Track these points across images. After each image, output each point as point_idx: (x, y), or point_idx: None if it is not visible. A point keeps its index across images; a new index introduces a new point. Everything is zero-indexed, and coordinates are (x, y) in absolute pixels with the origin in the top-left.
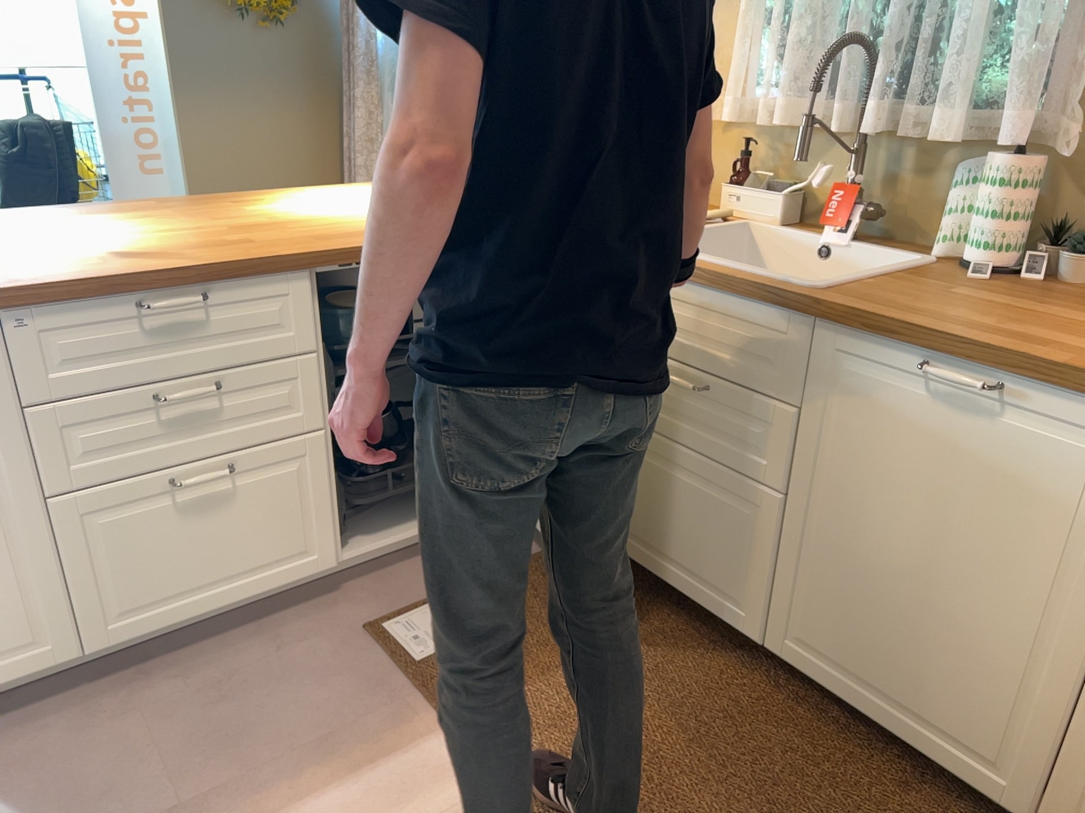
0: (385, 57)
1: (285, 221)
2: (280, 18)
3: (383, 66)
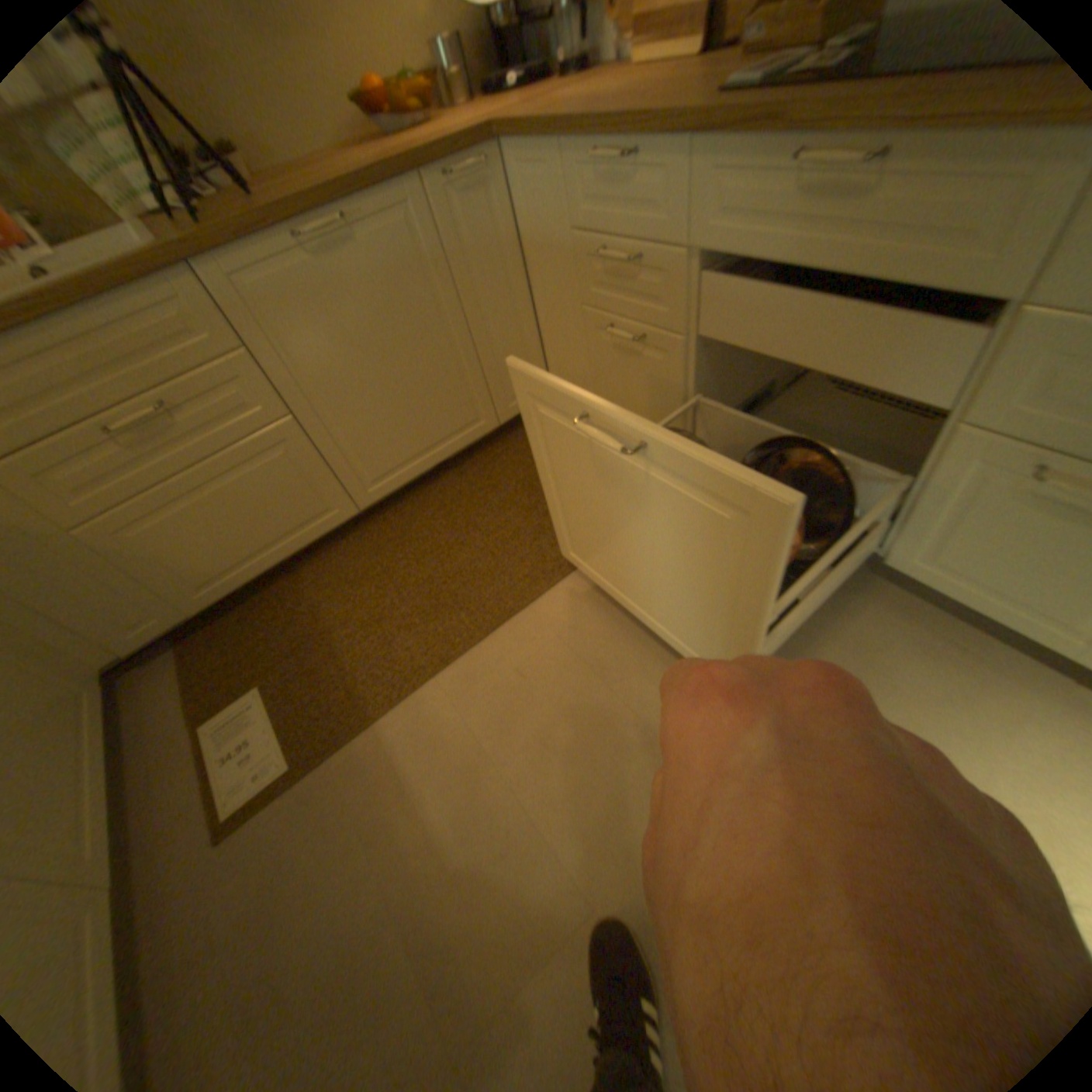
0: None
1: None
2: None
3: None
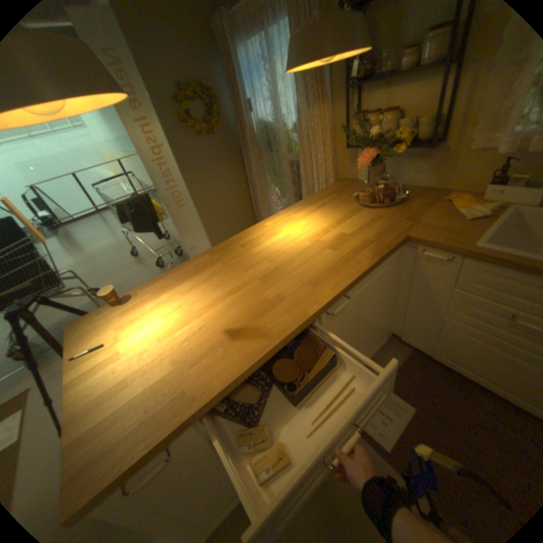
0: (258, 136)
1: (278, 264)
2: (211, 130)
3: (257, 139)
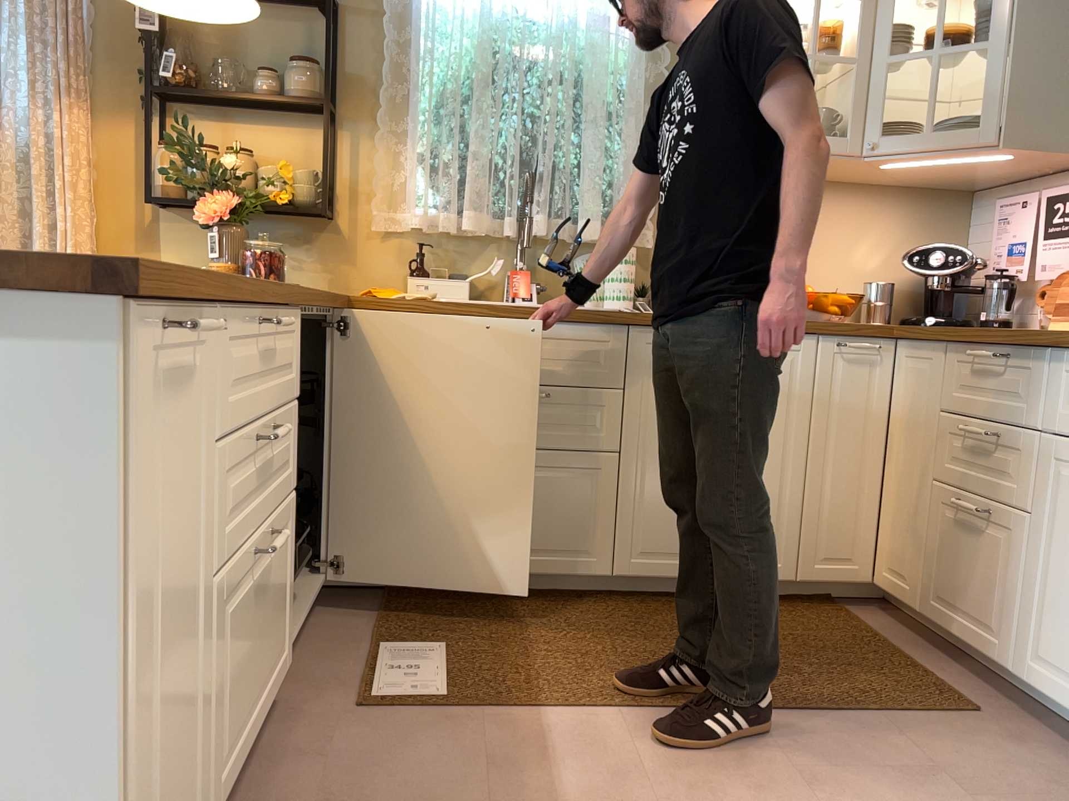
0: None
1: None
2: None
3: None
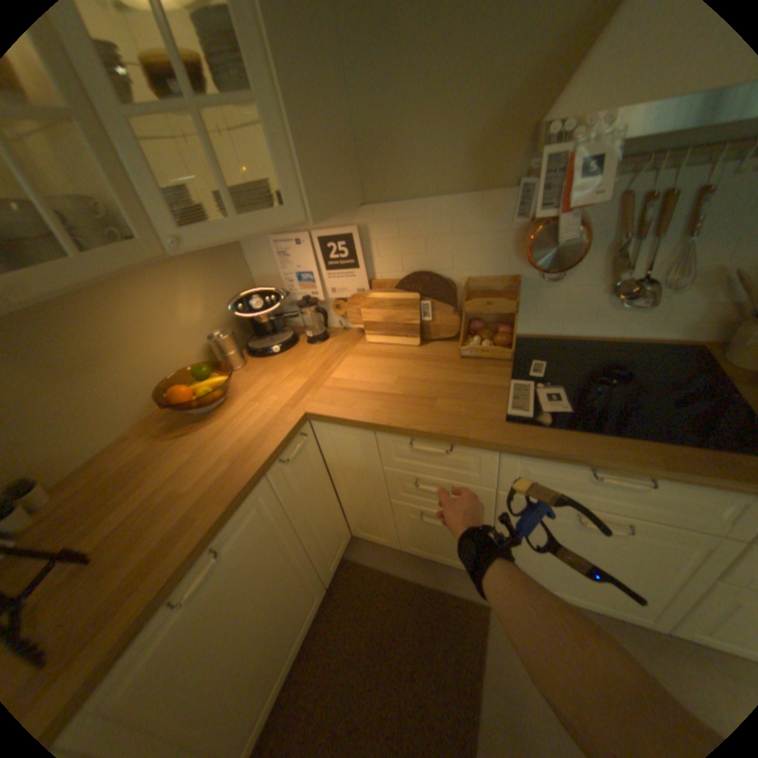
0: None
1: None
2: None
3: None
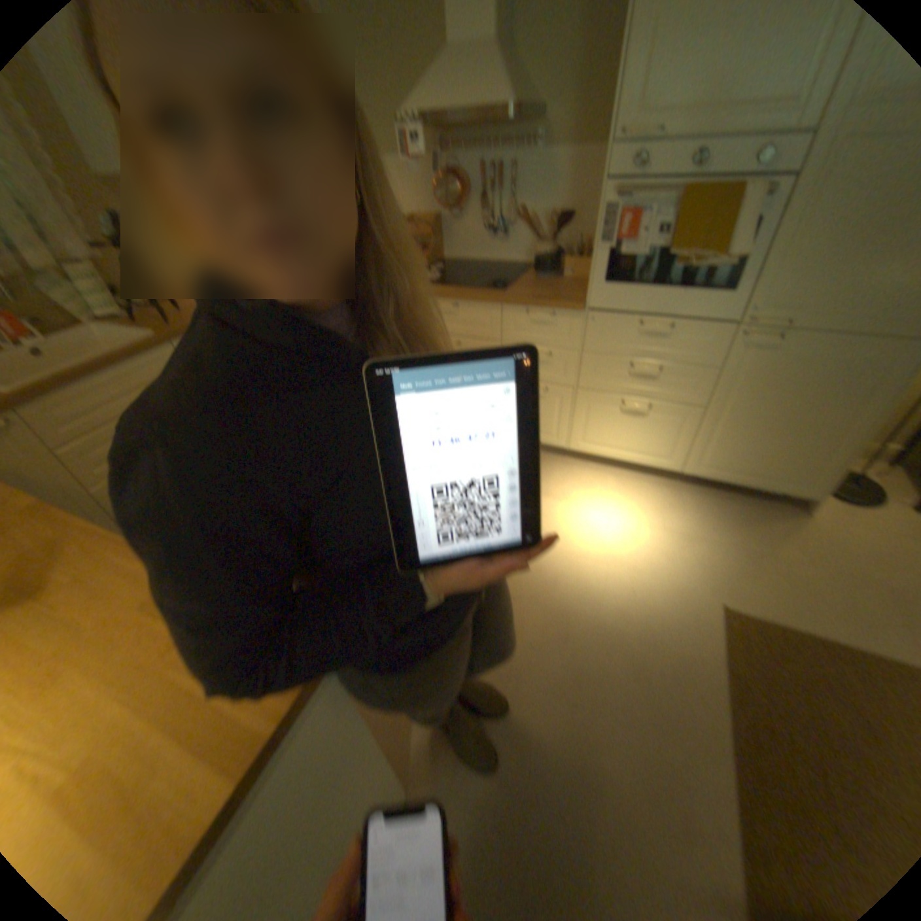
0: None
1: None
2: None
3: None
